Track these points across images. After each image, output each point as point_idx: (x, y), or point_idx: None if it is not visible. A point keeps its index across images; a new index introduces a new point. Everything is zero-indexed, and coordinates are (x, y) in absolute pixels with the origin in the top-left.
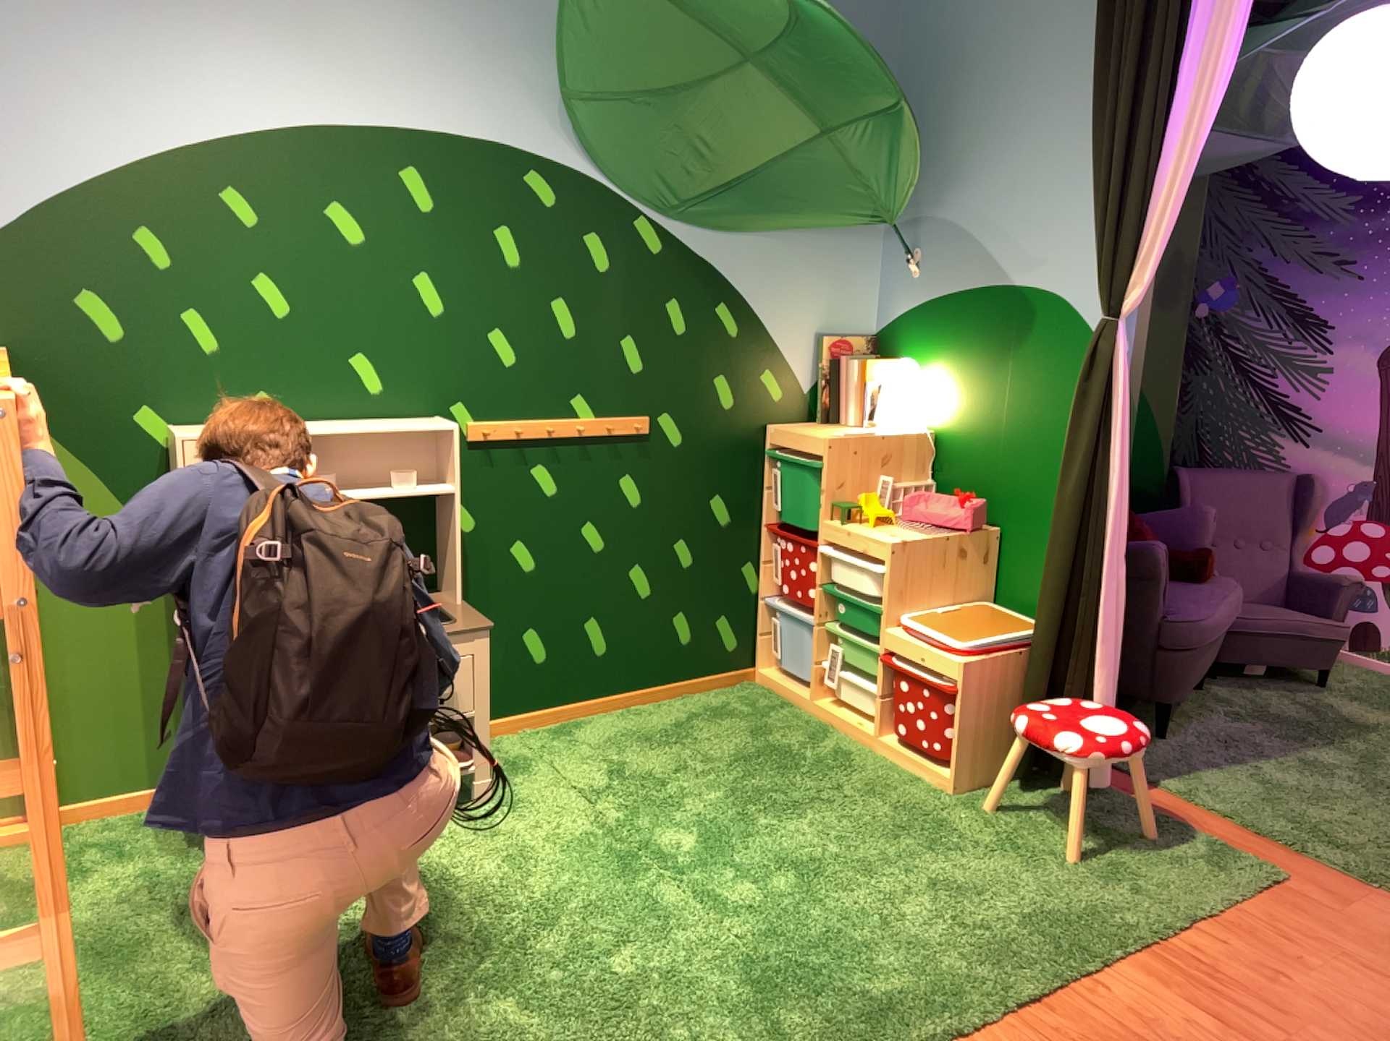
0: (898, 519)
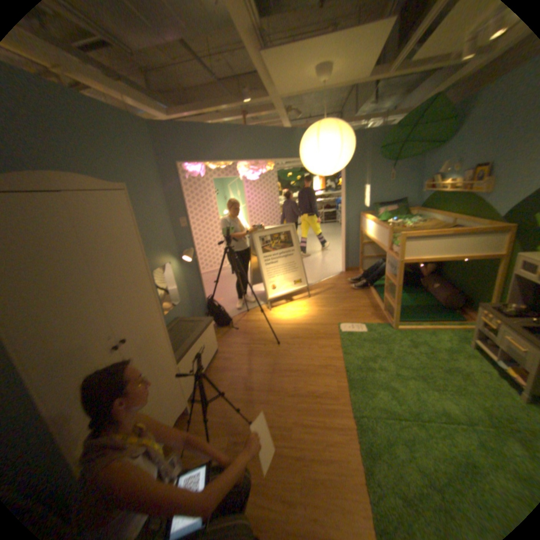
0: None
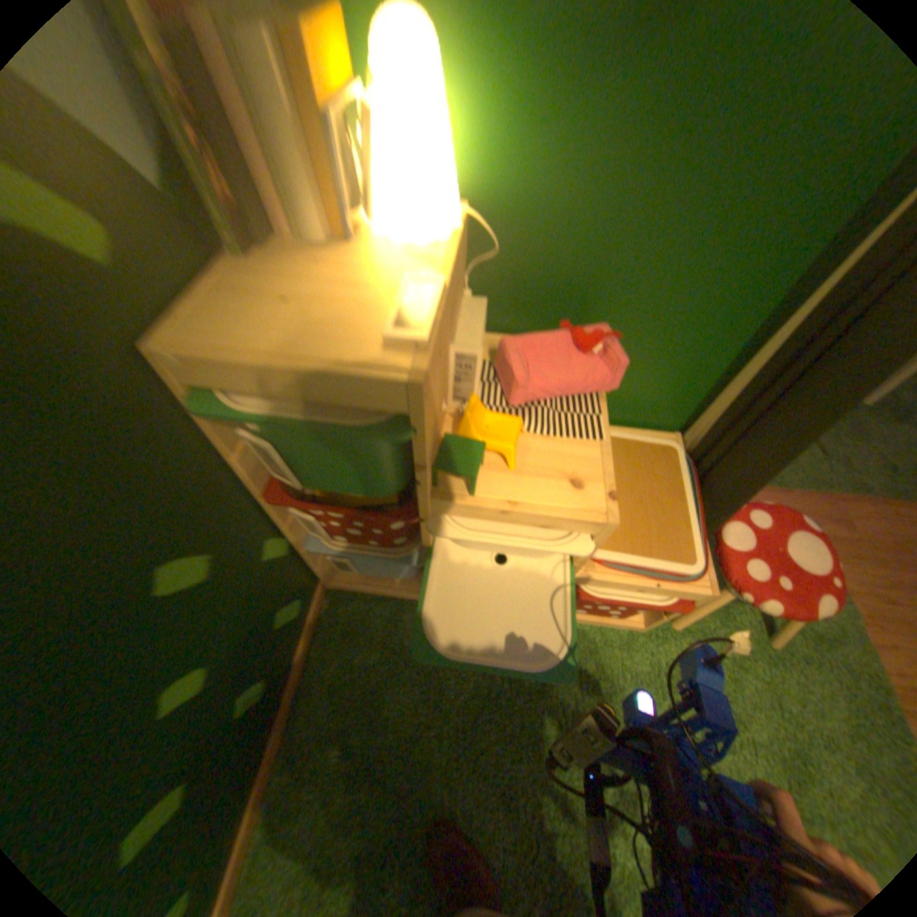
0: (506, 401)
